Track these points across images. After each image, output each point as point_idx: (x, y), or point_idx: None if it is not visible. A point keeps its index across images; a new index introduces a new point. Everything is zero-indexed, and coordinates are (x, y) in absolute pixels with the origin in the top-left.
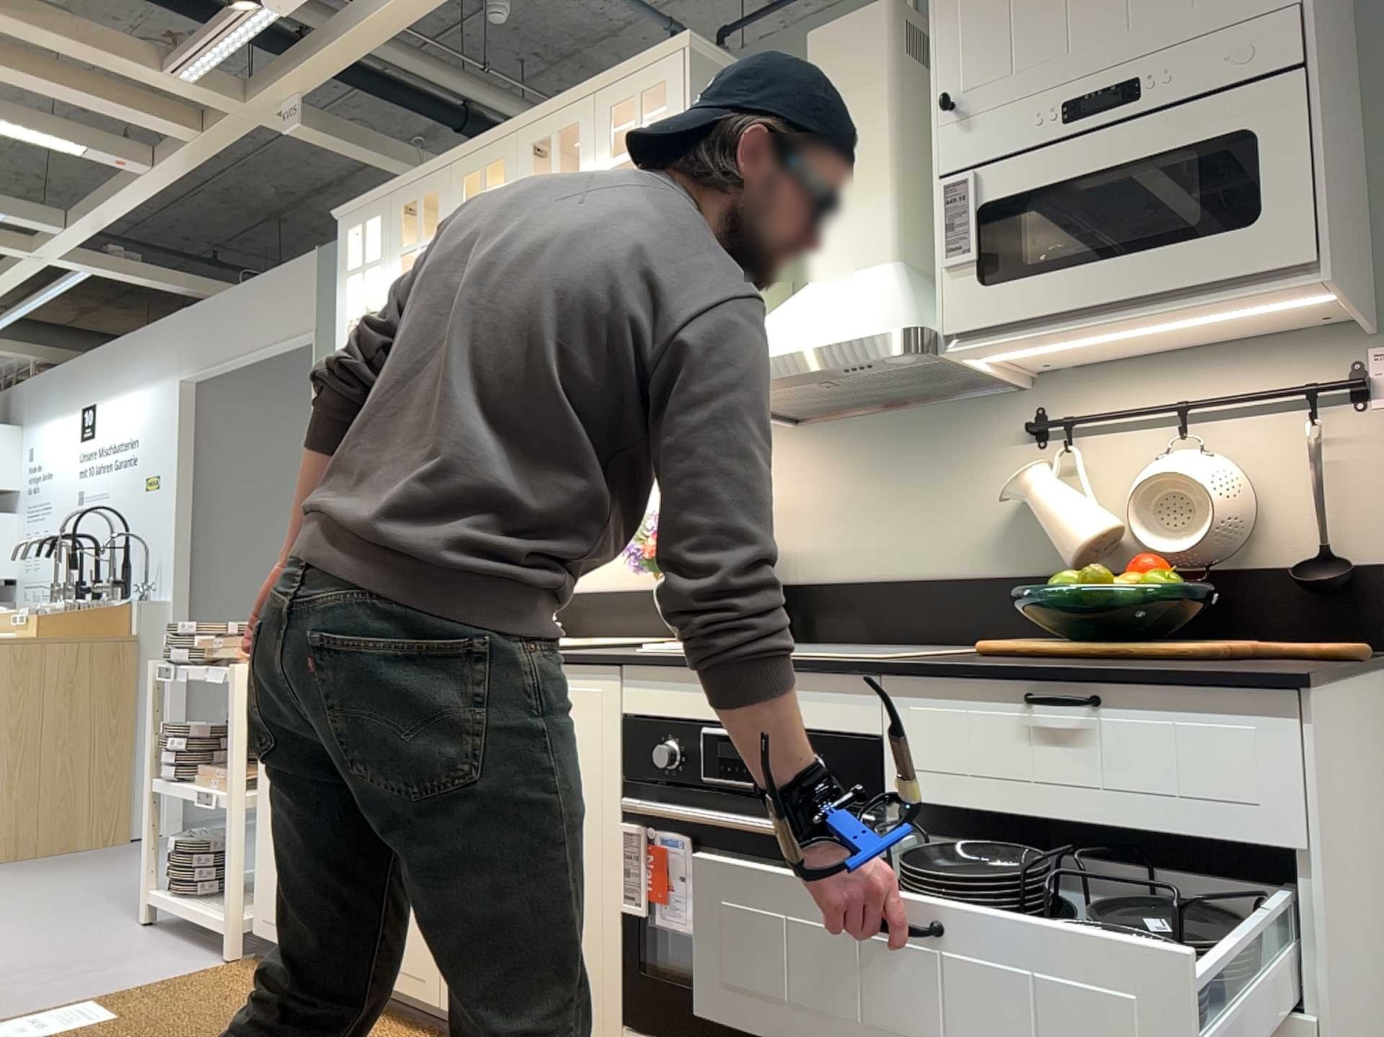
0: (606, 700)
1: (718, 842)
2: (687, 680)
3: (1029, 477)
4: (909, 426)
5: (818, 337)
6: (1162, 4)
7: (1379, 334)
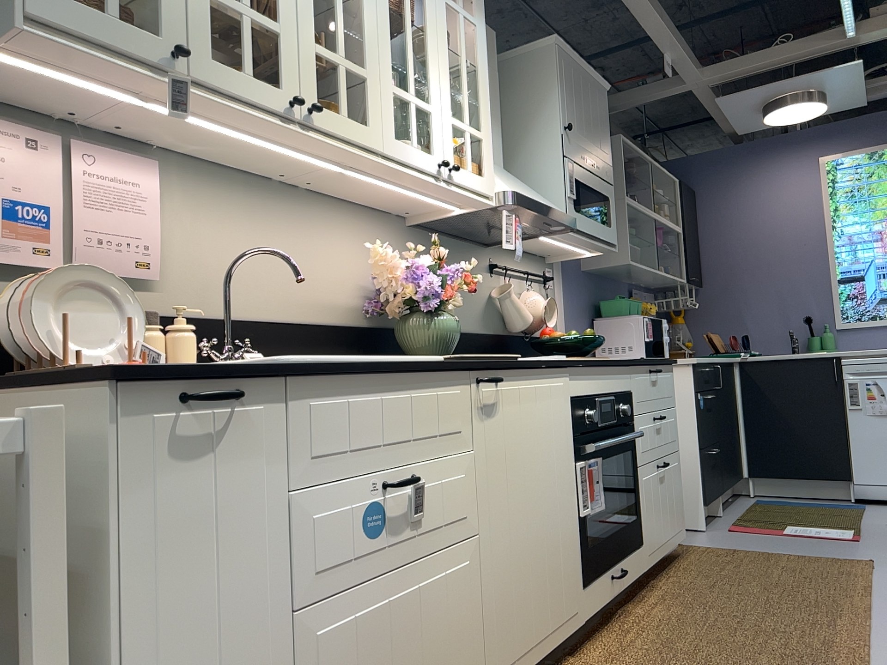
0: (567, 389)
1: (604, 455)
2: (591, 373)
3: (515, 290)
4: (455, 249)
5: (546, 202)
6: (598, 143)
7: (549, 264)
